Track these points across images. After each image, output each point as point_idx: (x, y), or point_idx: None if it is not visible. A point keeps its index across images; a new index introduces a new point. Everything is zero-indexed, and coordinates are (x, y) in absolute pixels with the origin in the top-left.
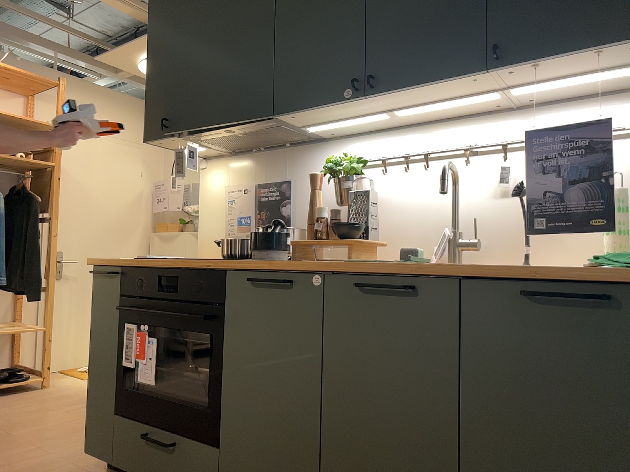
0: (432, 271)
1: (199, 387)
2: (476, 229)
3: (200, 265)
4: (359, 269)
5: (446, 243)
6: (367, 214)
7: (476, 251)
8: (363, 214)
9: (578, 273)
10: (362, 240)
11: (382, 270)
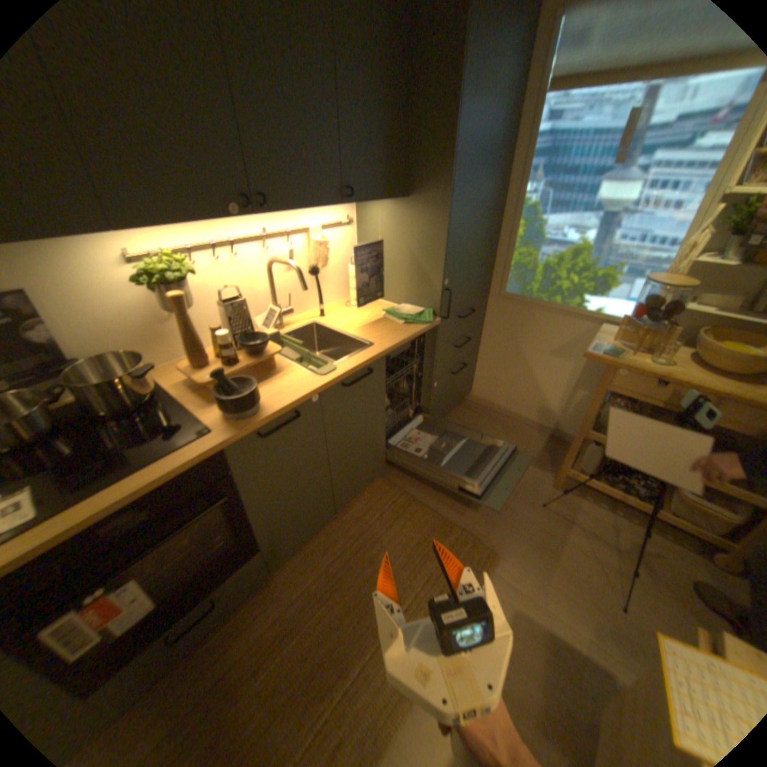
0: (376, 358)
1: (197, 554)
2: (290, 301)
3: (172, 469)
4: (344, 377)
5: (275, 317)
6: (243, 321)
7: (286, 315)
8: (245, 323)
9: (413, 332)
10: (269, 348)
11: (350, 370)
